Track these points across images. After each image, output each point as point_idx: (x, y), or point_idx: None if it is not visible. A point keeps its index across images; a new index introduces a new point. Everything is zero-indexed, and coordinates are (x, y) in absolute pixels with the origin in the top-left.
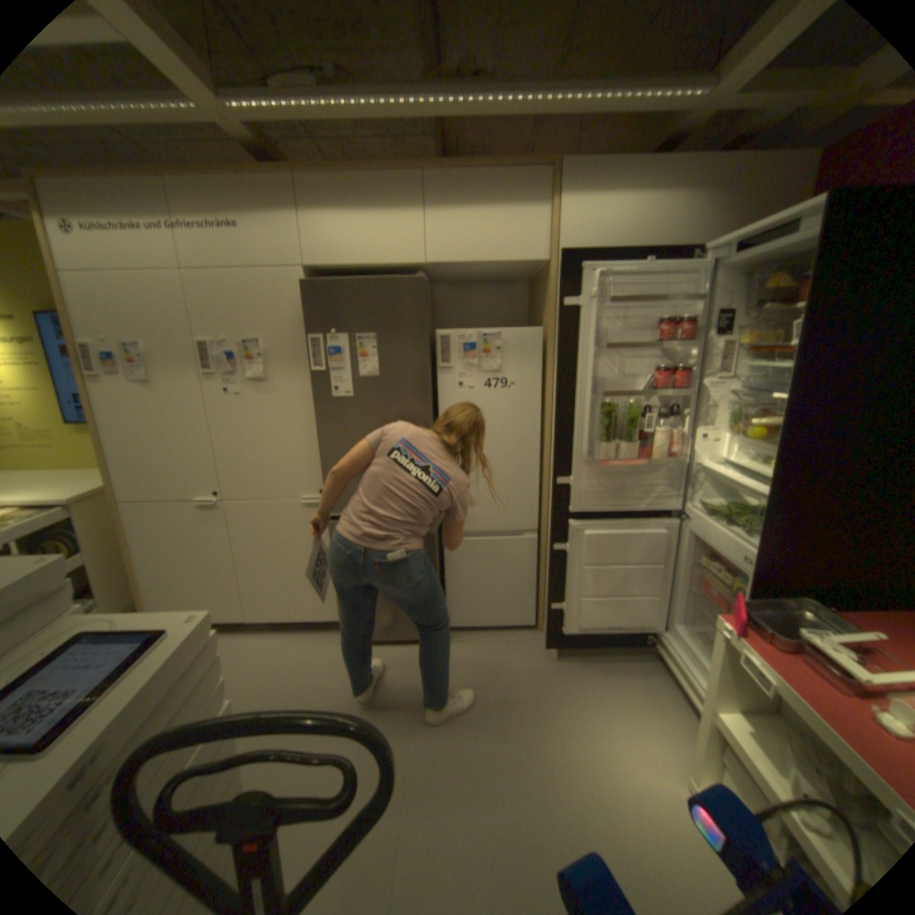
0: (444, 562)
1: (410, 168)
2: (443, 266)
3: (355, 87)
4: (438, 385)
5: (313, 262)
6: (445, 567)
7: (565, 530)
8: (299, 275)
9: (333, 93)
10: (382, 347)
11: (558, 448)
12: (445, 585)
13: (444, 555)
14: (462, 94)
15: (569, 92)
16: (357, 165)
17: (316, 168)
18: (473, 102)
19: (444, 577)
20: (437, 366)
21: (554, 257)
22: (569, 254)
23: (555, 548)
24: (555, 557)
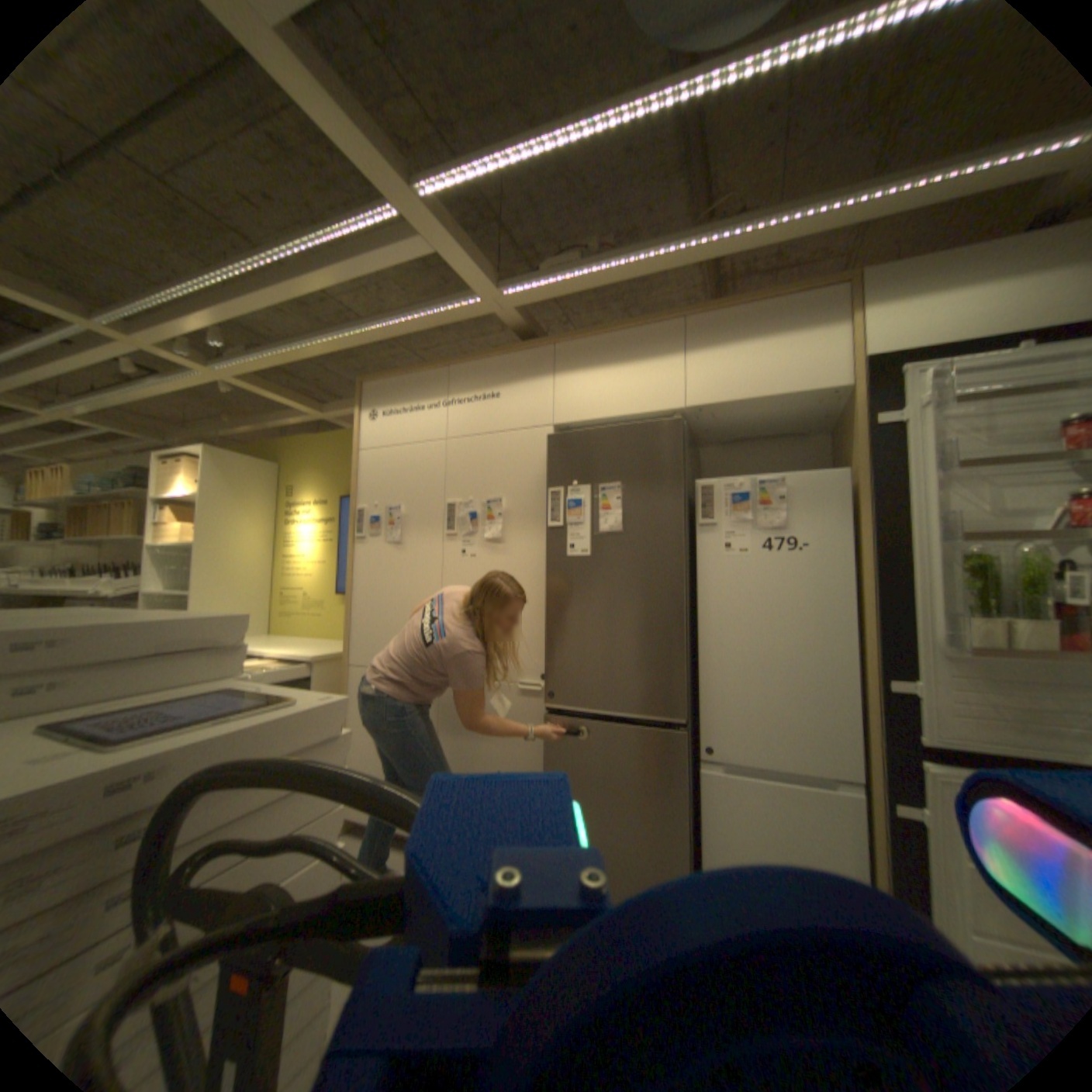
0: (702, 814)
1: (669, 317)
2: (706, 410)
3: (614, 254)
4: (697, 548)
5: (562, 420)
6: (703, 820)
7: (919, 780)
8: (547, 434)
9: (593, 261)
10: (626, 498)
11: (890, 635)
12: (702, 854)
13: (701, 800)
14: (725, 228)
15: (859, 191)
16: (614, 325)
17: (574, 336)
18: (737, 234)
19: (702, 840)
20: (696, 524)
21: (859, 378)
22: (880, 365)
23: (901, 812)
24: (901, 830)
